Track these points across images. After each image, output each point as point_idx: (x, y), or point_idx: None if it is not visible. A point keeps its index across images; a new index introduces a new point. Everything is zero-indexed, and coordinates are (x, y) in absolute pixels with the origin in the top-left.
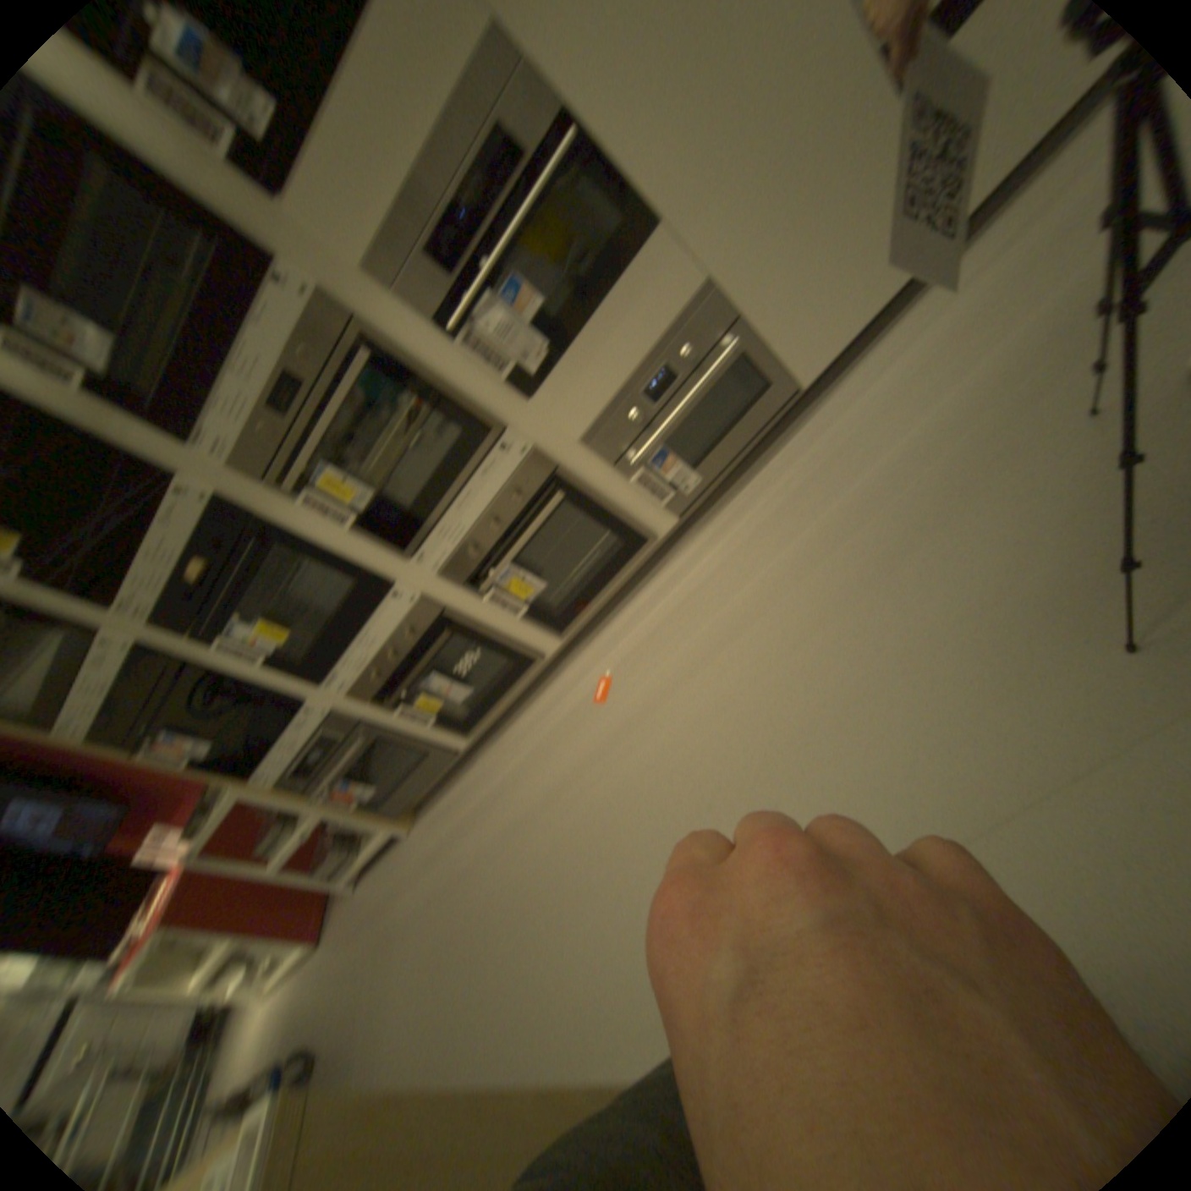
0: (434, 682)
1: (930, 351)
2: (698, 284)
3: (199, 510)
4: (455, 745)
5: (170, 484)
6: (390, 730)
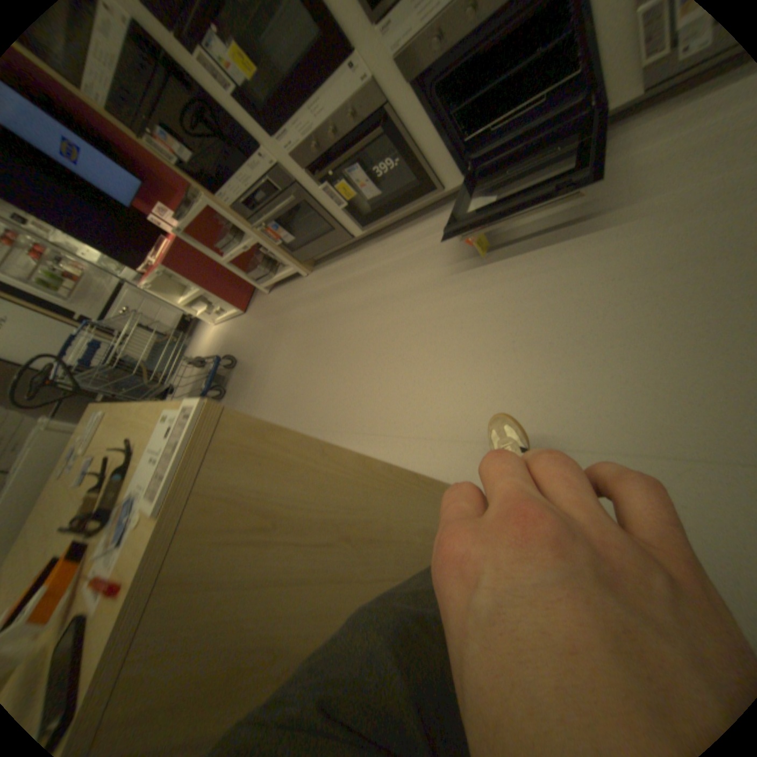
0: (356, 168)
1: None
2: None
3: None
4: (354, 227)
5: None
6: (314, 194)
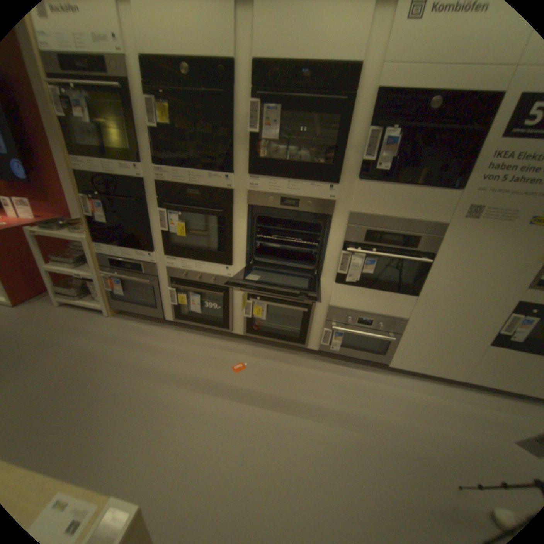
0: (196, 297)
1: (428, 405)
2: (404, 318)
3: (225, 187)
4: (168, 316)
5: (229, 172)
6: (161, 289)
